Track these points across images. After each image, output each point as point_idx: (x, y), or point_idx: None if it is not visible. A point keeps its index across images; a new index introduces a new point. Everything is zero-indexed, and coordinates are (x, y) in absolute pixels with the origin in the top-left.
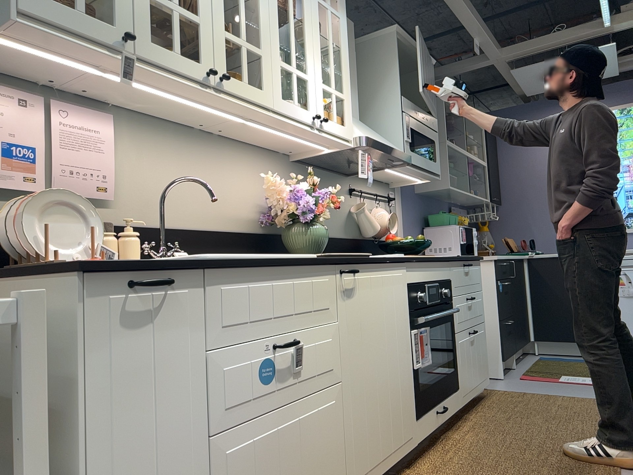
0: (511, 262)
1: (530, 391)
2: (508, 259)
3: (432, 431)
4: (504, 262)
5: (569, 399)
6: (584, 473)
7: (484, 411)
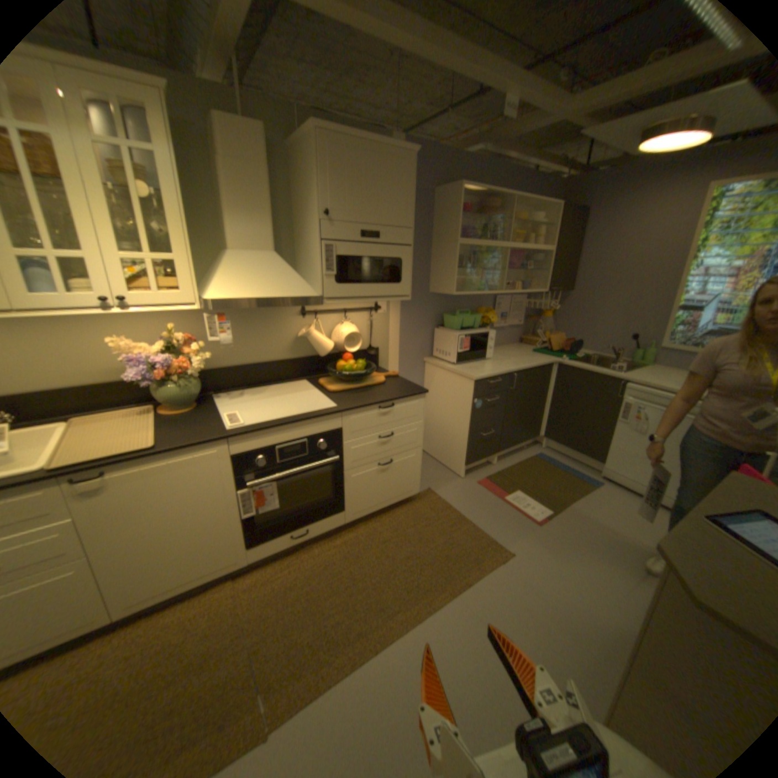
0: (514, 374)
1: (457, 507)
2: (504, 374)
3: (280, 550)
4: (494, 378)
5: (471, 534)
6: (328, 653)
7: (382, 524)
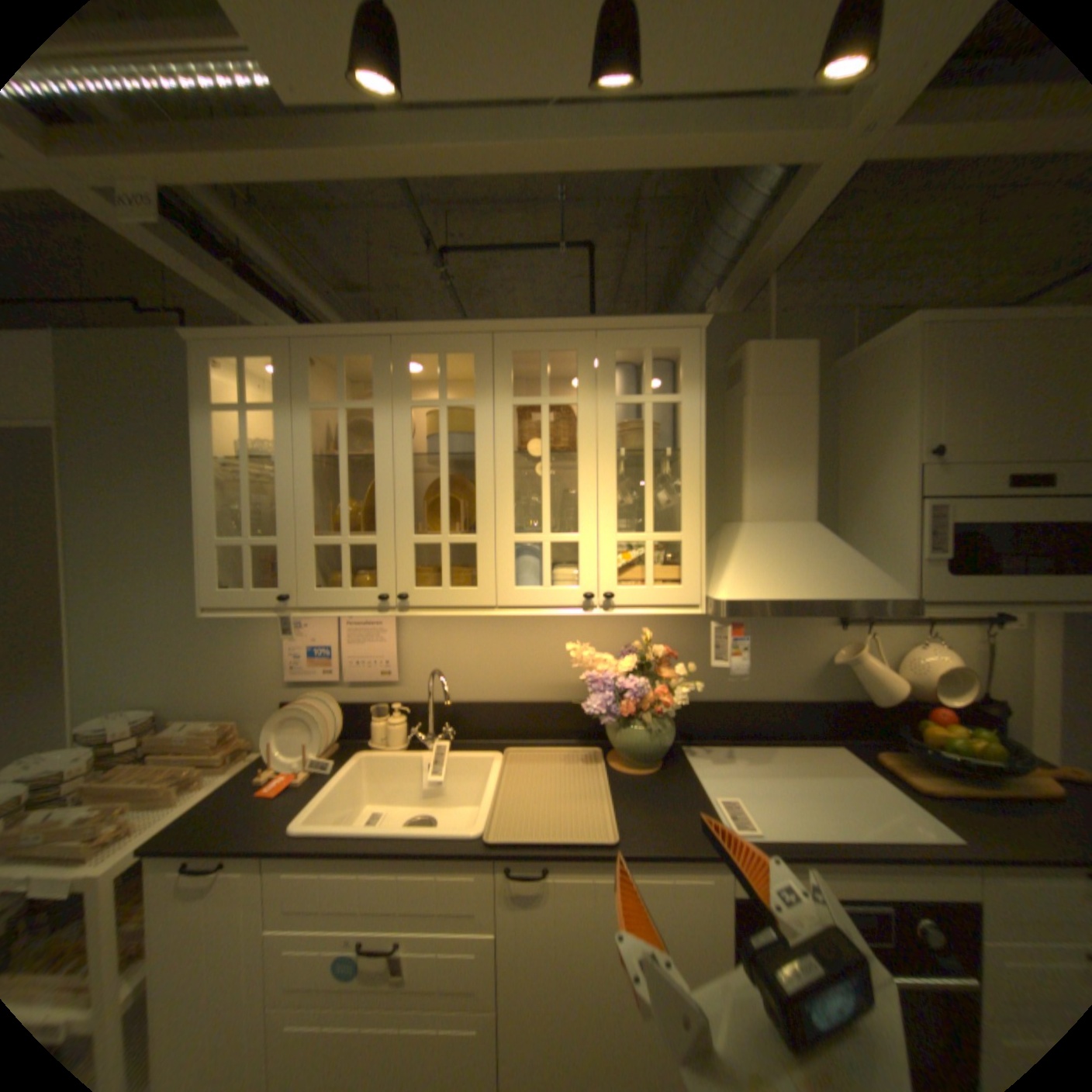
0: None
1: None
2: None
3: None
4: None
5: None
6: None
7: None
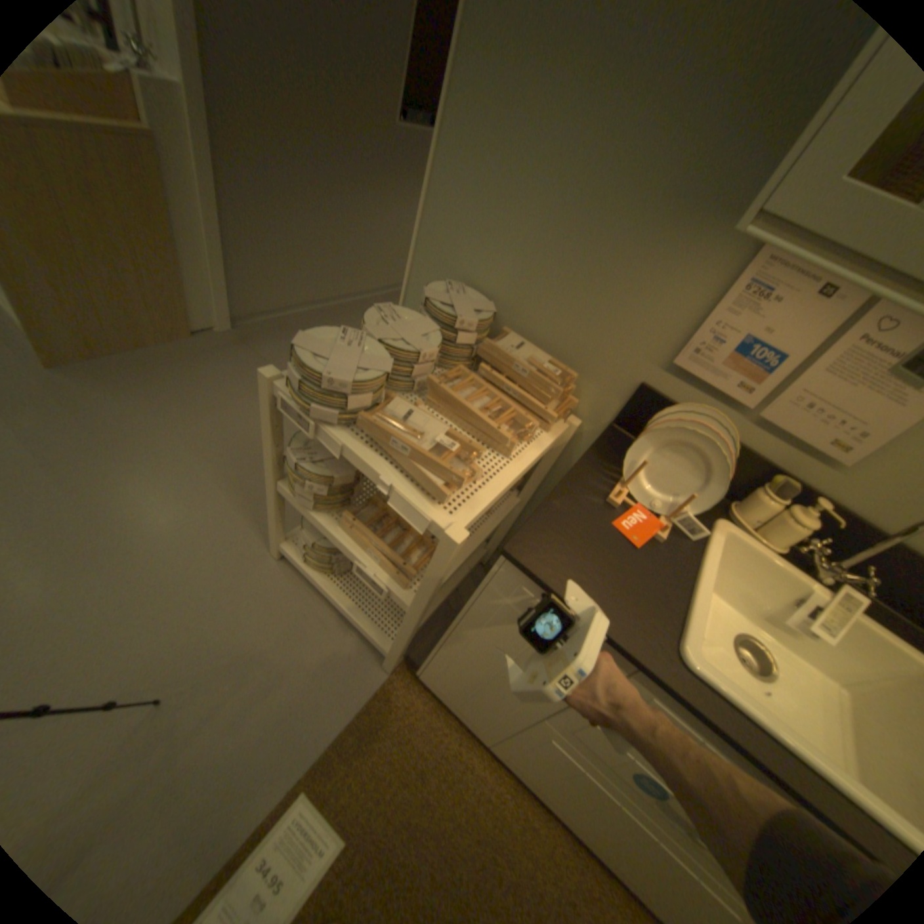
0: None
1: None
2: None
3: None
4: None
5: None
6: None
7: None
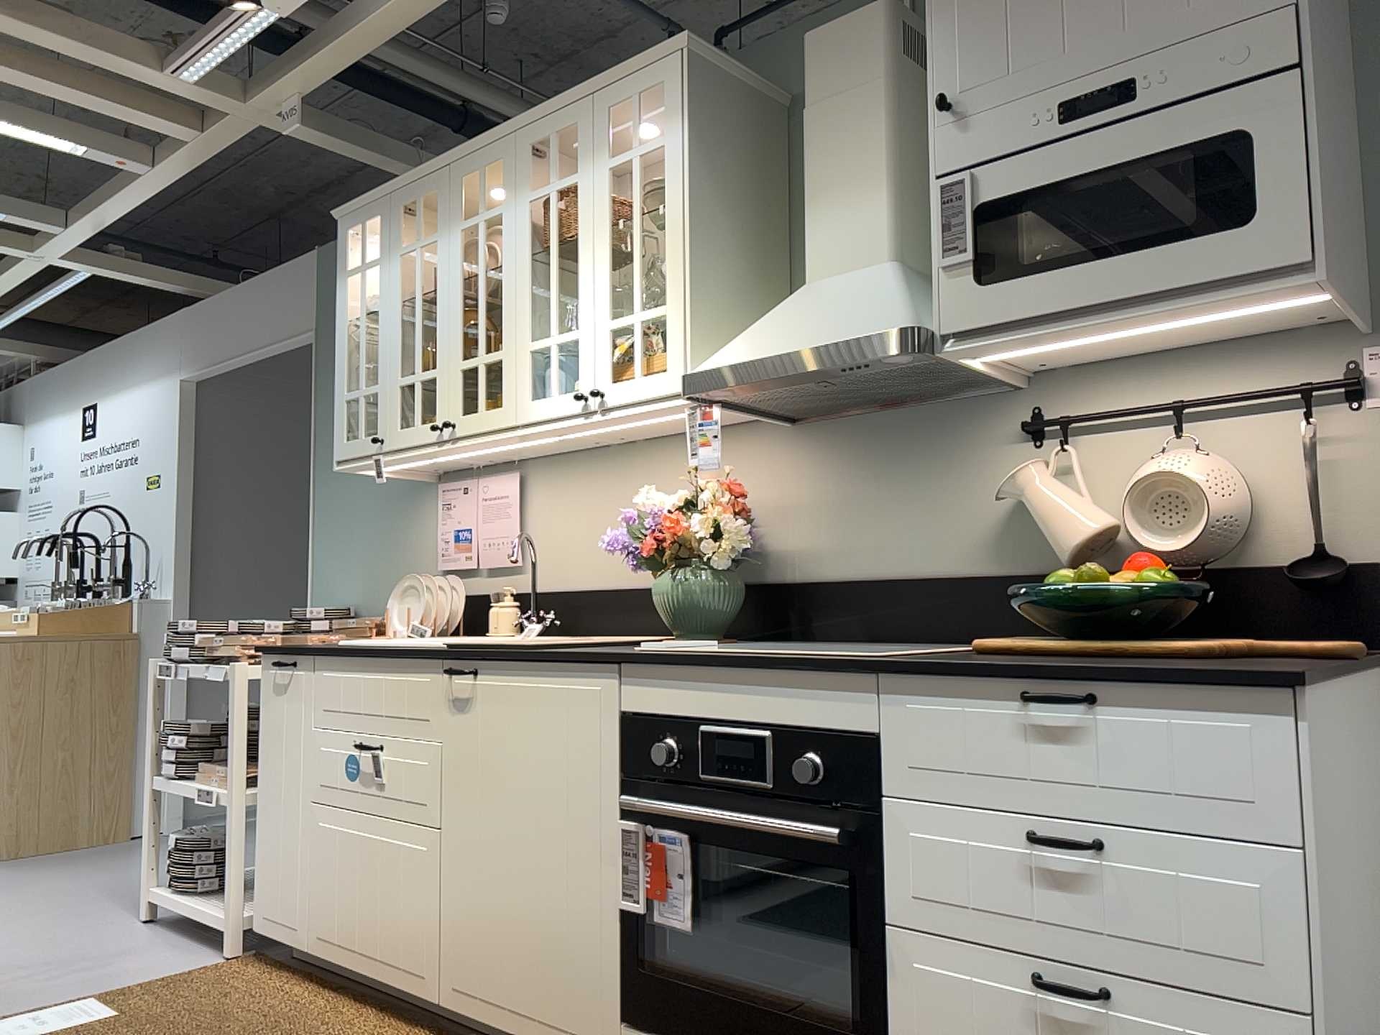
0: None
1: None
2: None
3: None
4: None
5: None
6: None
7: None
